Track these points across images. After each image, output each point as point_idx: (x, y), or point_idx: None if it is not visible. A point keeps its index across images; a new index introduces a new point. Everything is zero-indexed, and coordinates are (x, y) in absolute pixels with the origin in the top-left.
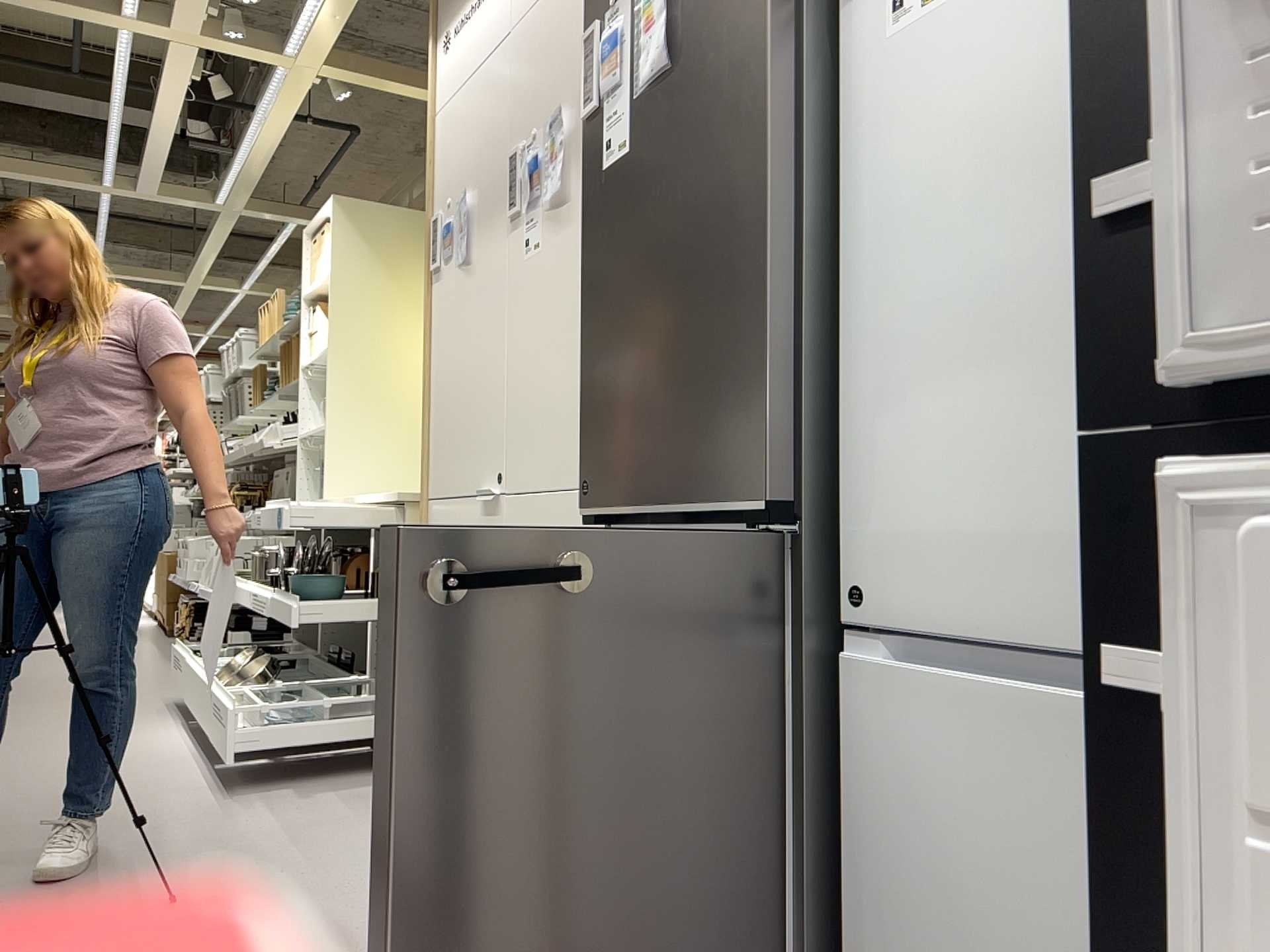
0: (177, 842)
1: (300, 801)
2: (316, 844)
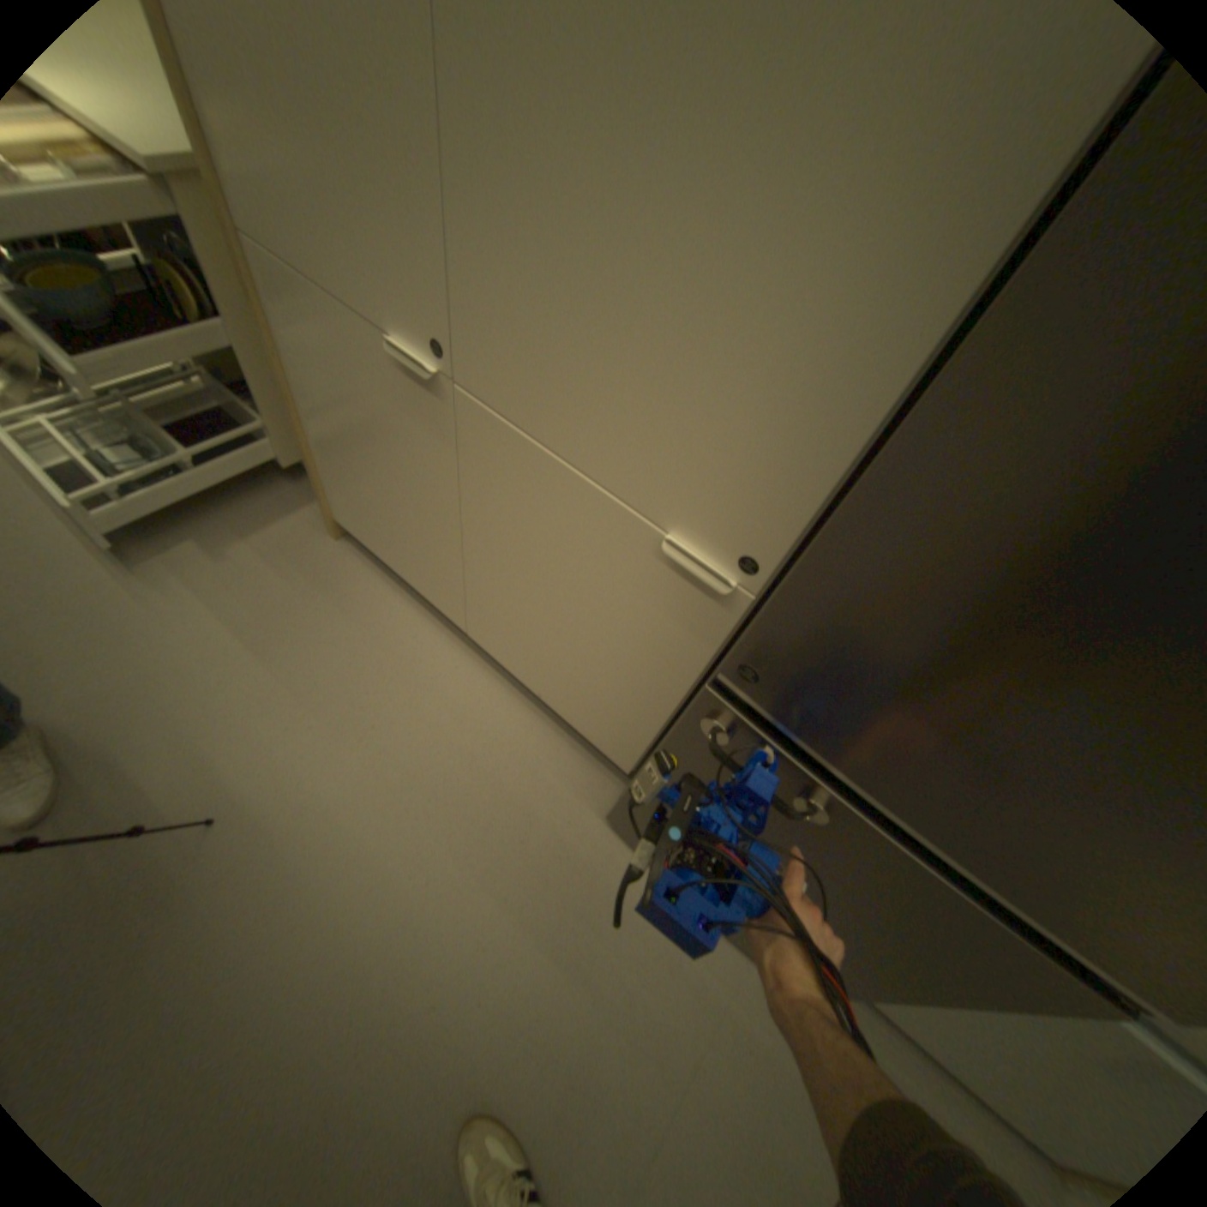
0: (127, 686)
1: (216, 567)
2: (285, 657)
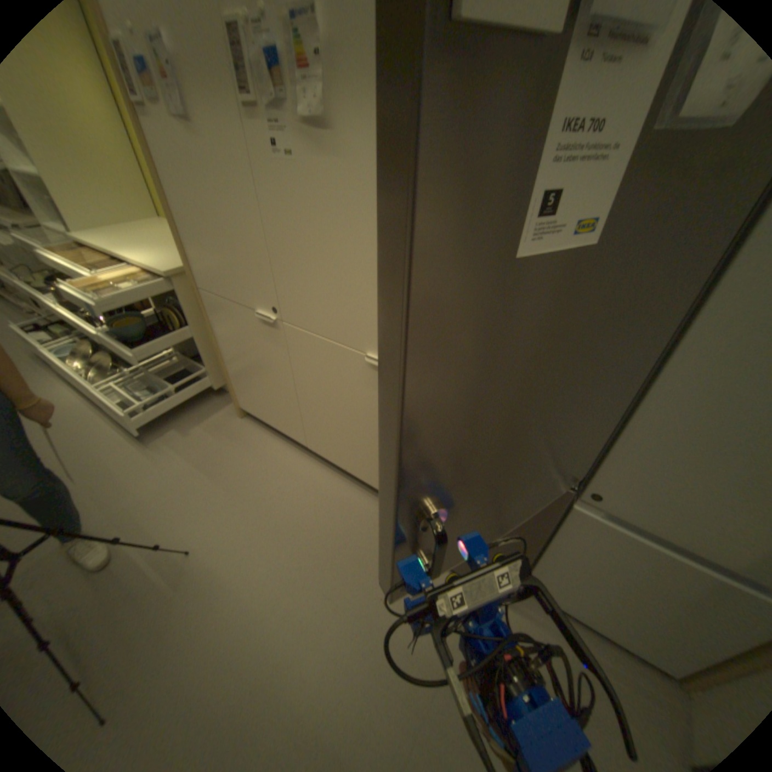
0: (146, 497)
1: (185, 439)
2: (219, 474)
